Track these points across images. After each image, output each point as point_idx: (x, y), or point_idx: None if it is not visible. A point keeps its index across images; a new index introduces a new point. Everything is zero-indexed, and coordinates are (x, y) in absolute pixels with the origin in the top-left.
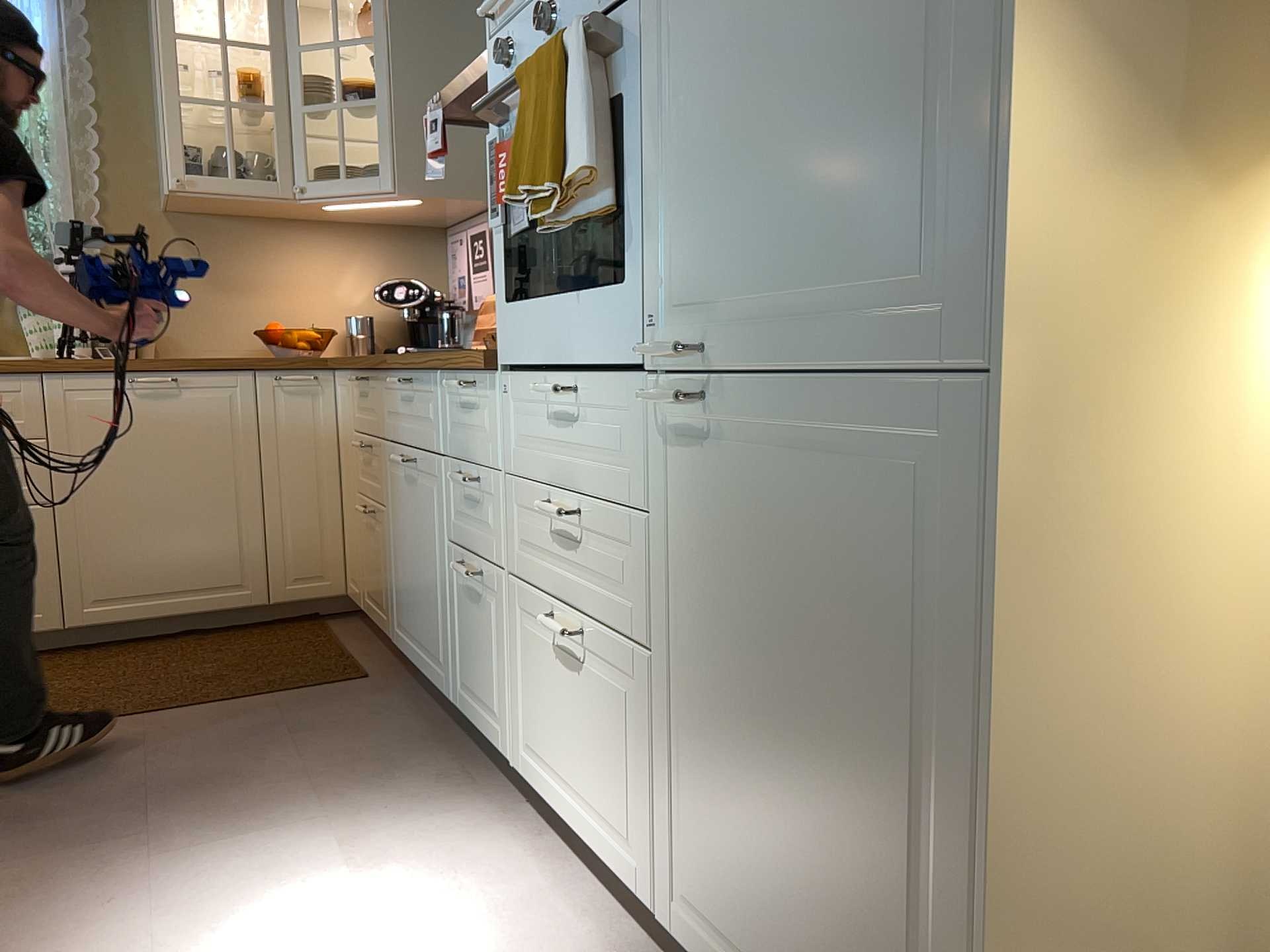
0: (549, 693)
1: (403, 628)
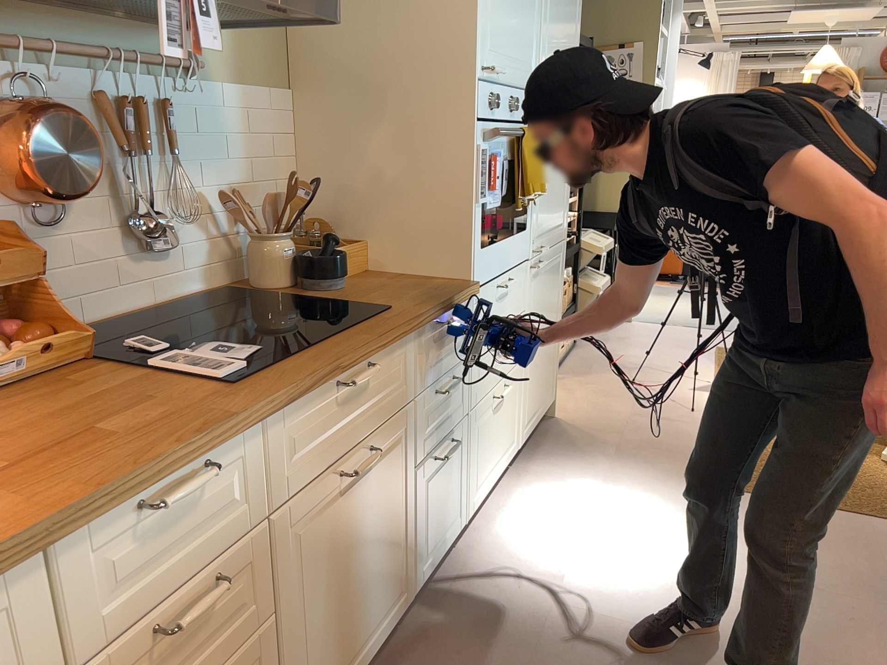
0: (487, 437)
1: None
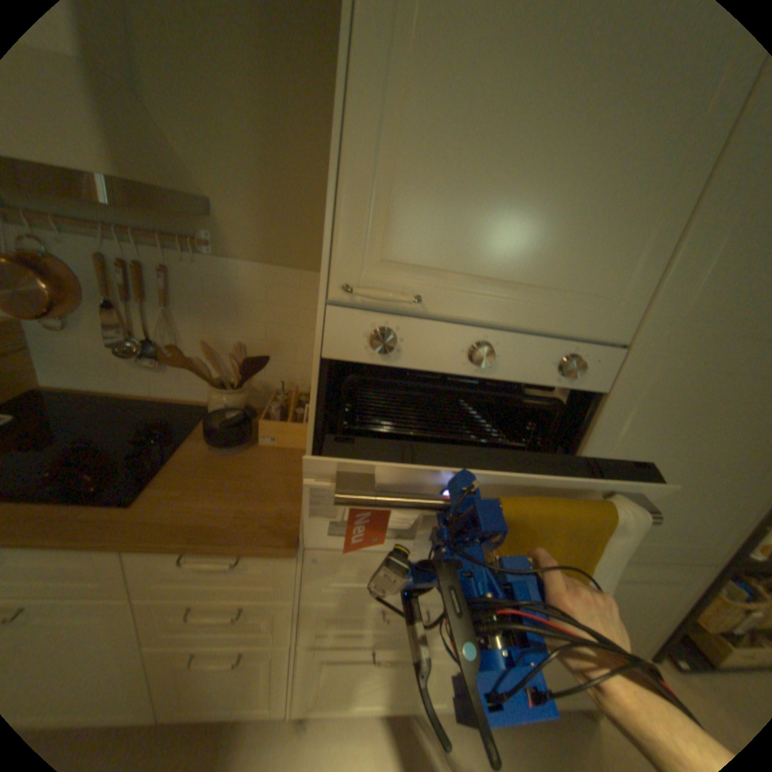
0: (353, 681)
1: None
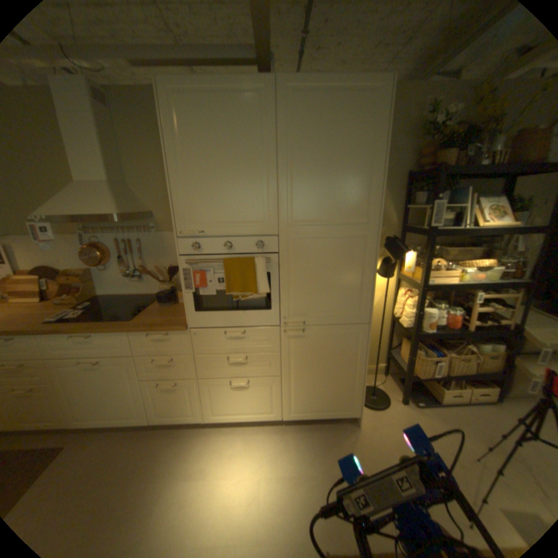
0: (225, 398)
1: (84, 420)
